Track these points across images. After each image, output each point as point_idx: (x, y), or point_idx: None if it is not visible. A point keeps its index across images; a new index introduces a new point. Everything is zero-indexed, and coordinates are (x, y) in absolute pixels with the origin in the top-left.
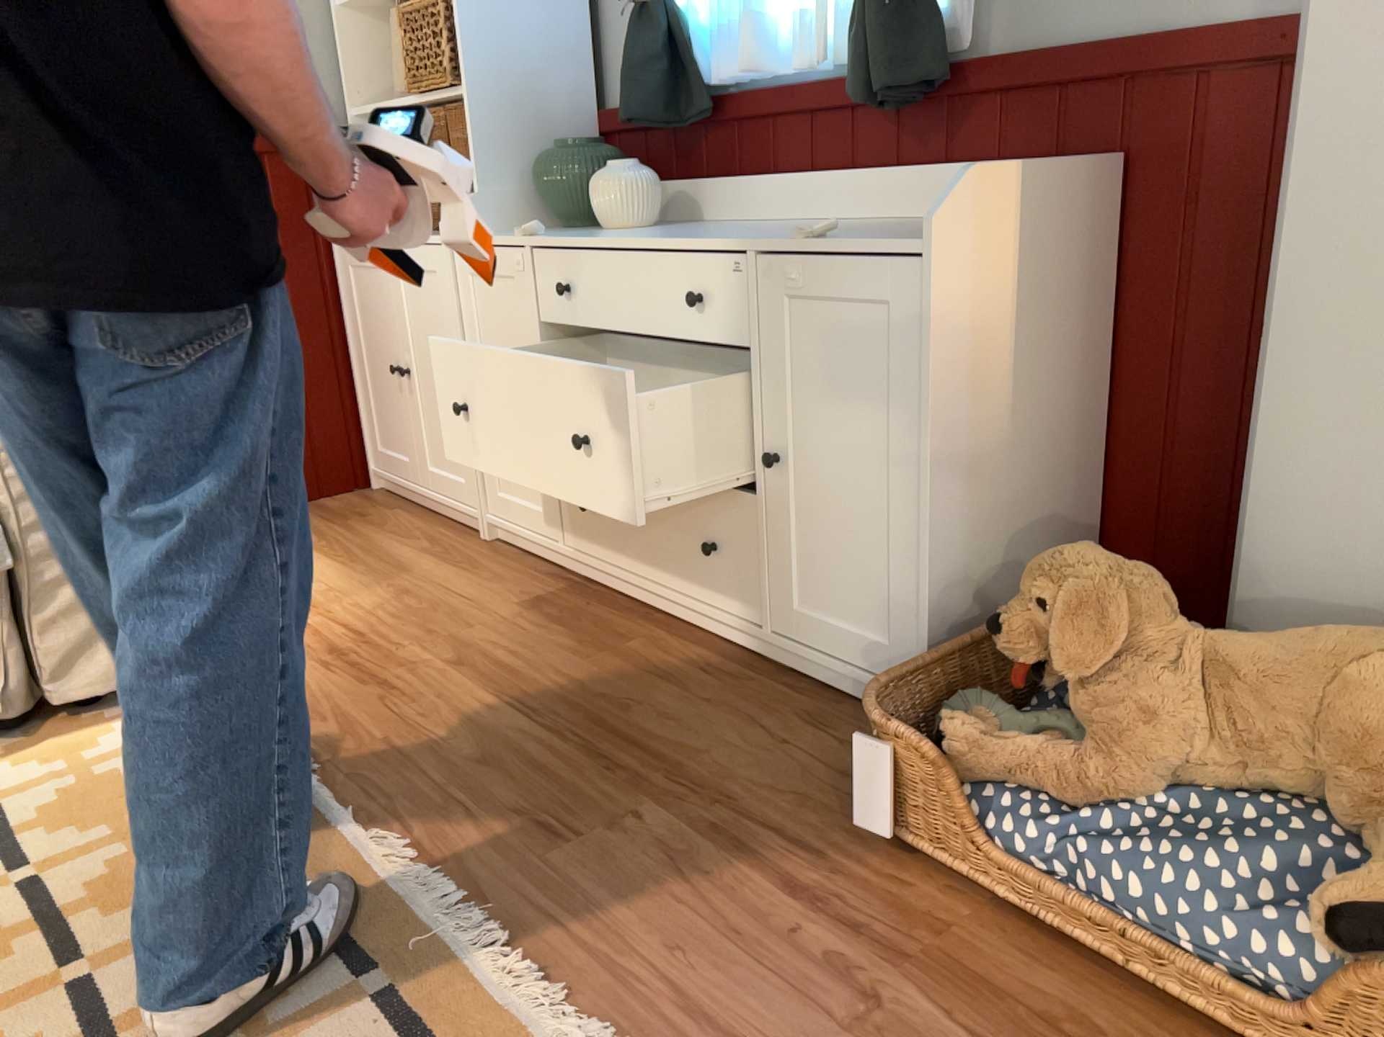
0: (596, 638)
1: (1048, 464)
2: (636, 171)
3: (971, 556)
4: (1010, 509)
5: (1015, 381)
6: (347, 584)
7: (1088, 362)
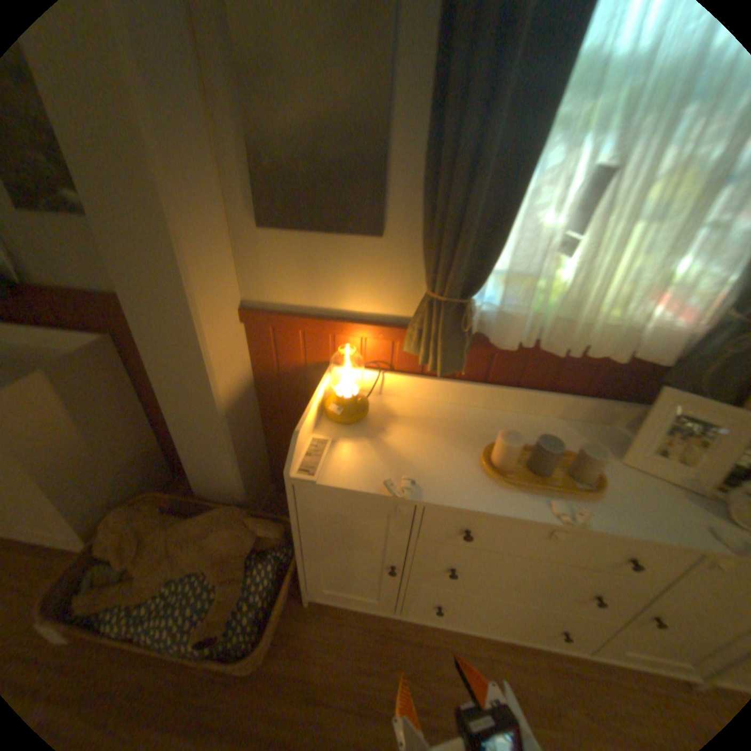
0: None
1: (123, 445)
2: None
3: (92, 500)
4: (108, 472)
5: (87, 436)
6: None
7: (128, 404)
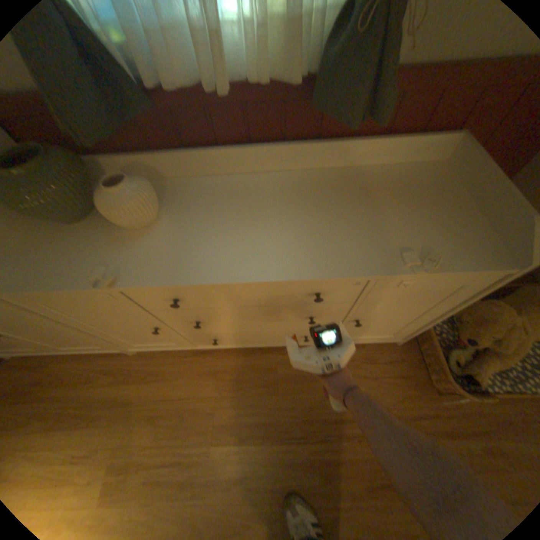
0: (264, 376)
1: None
2: (138, 180)
3: None
4: None
5: None
6: (112, 437)
7: None
